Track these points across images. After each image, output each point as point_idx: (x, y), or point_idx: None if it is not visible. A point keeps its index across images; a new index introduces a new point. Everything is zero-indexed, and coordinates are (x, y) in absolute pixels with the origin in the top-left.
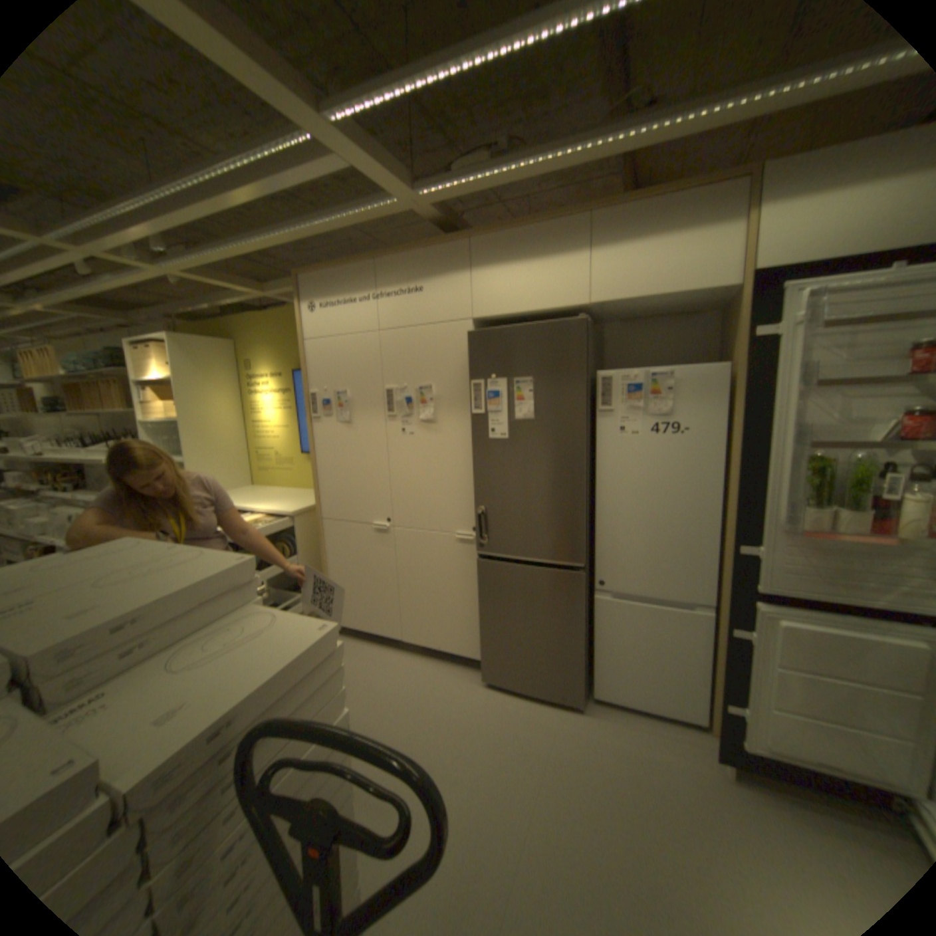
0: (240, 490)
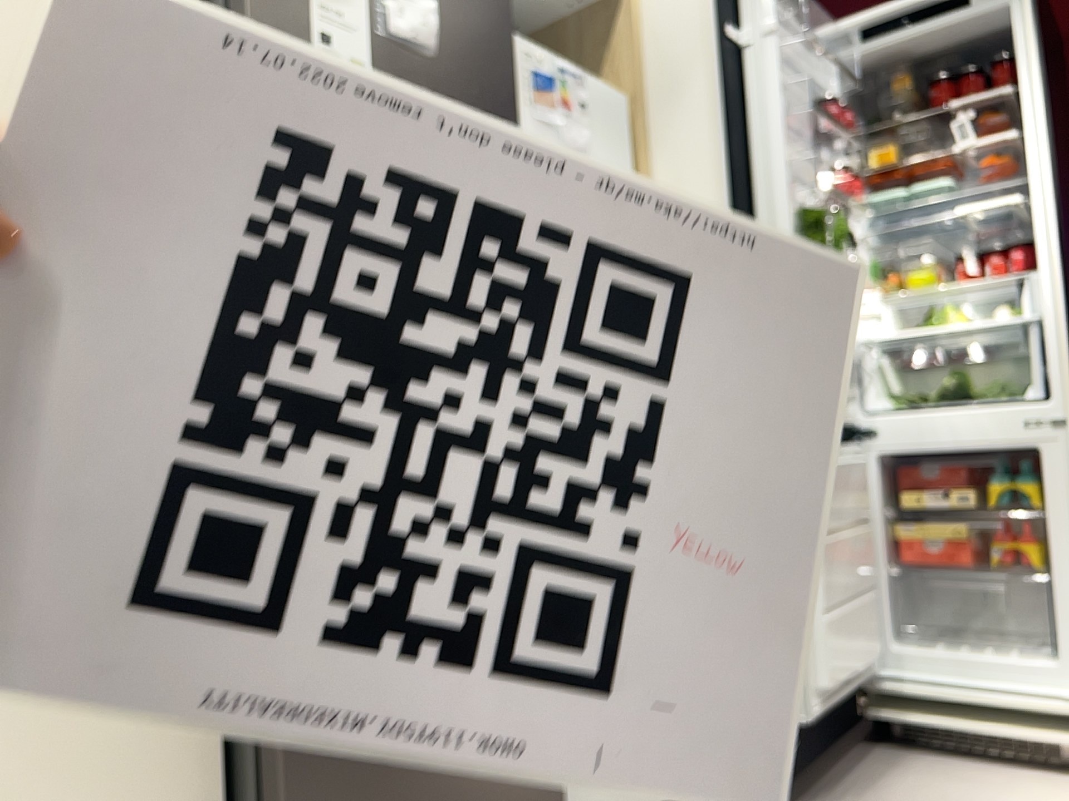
0: None
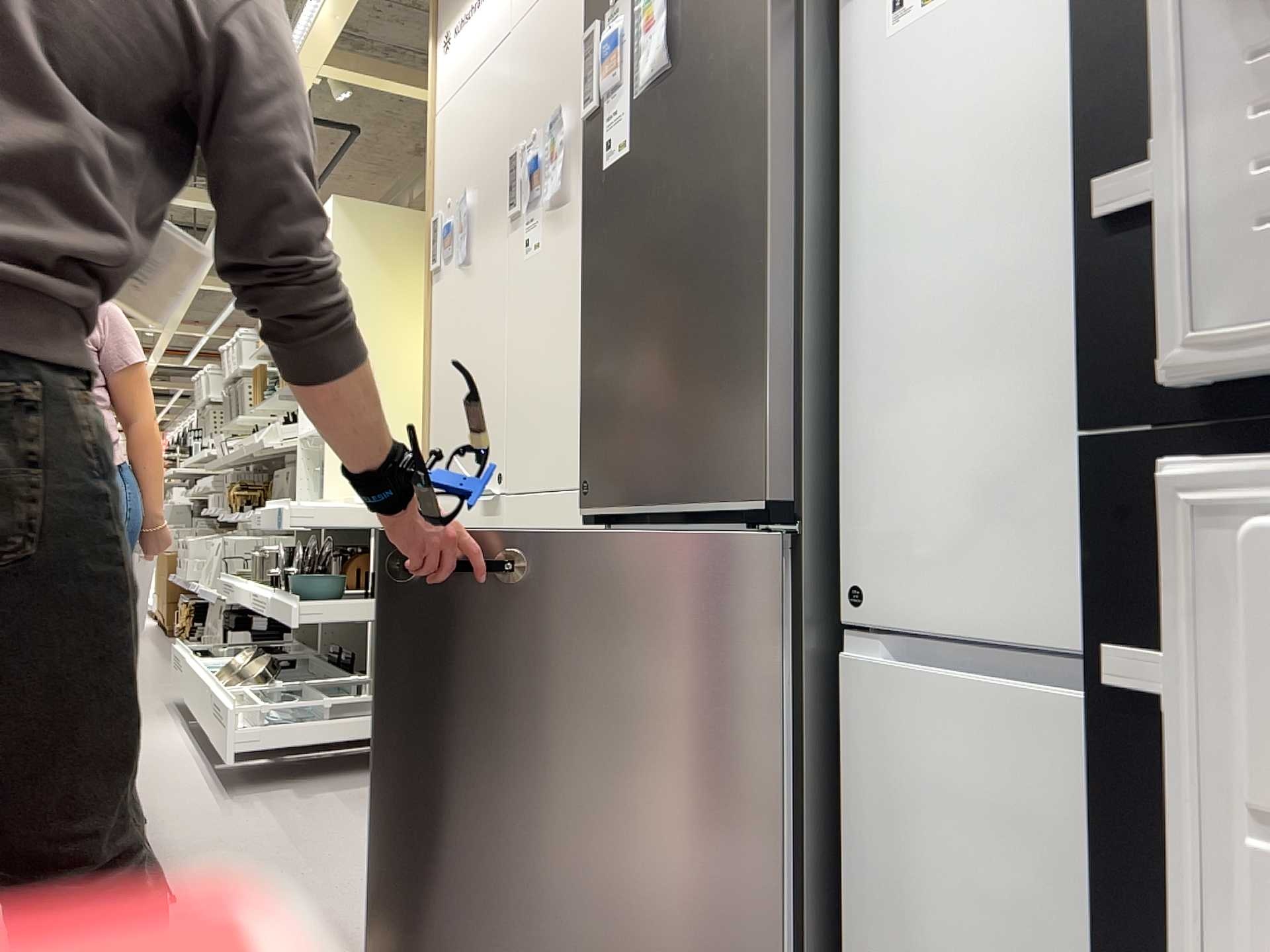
0: None
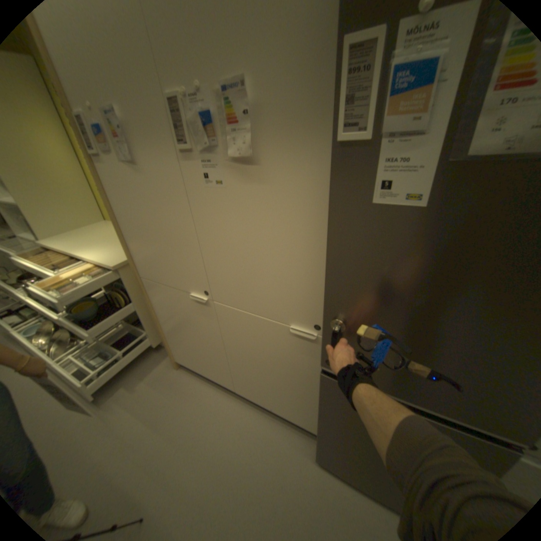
0: (91, 227)
